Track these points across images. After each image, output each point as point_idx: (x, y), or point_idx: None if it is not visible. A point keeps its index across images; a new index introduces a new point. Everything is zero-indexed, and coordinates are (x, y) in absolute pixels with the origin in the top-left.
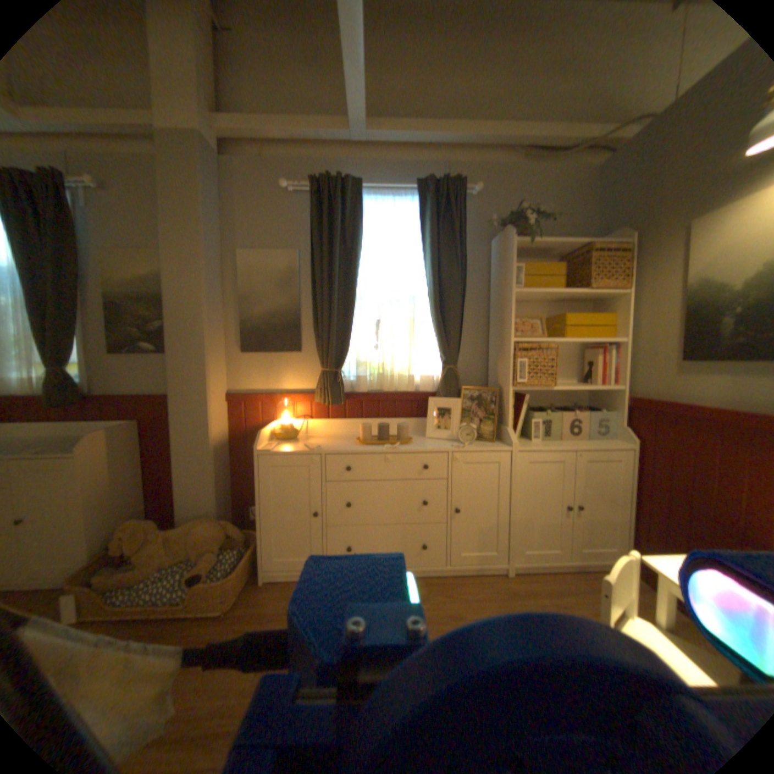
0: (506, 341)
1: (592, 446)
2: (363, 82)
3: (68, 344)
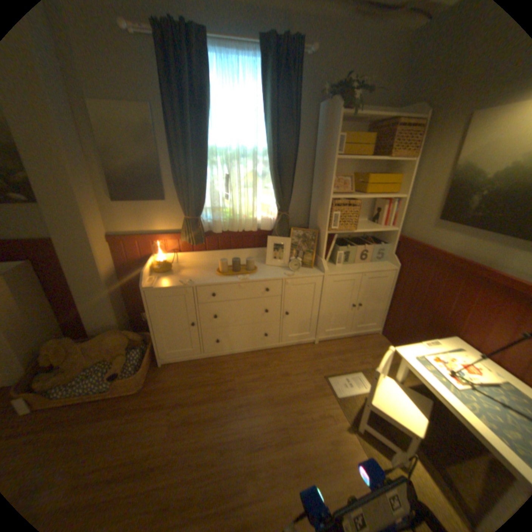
0: (326, 197)
1: (372, 268)
2: None
3: None
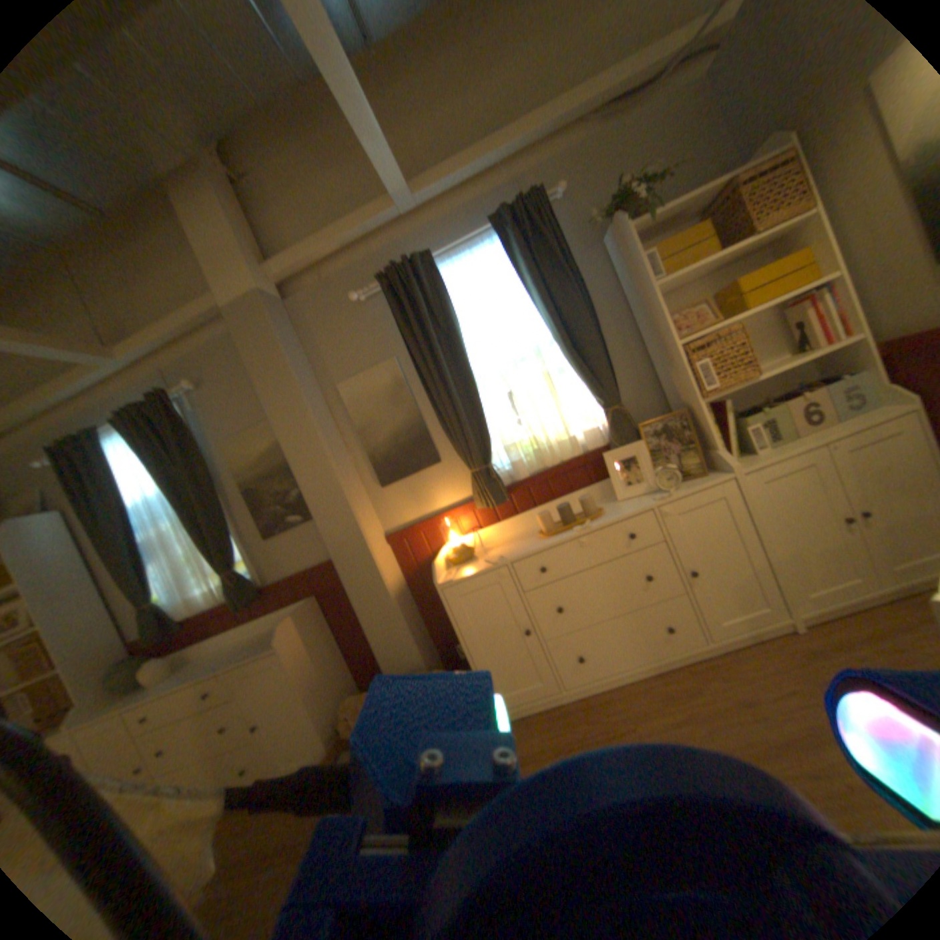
0: (670, 347)
1: (847, 428)
2: (386, 148)
3: (226, 544)
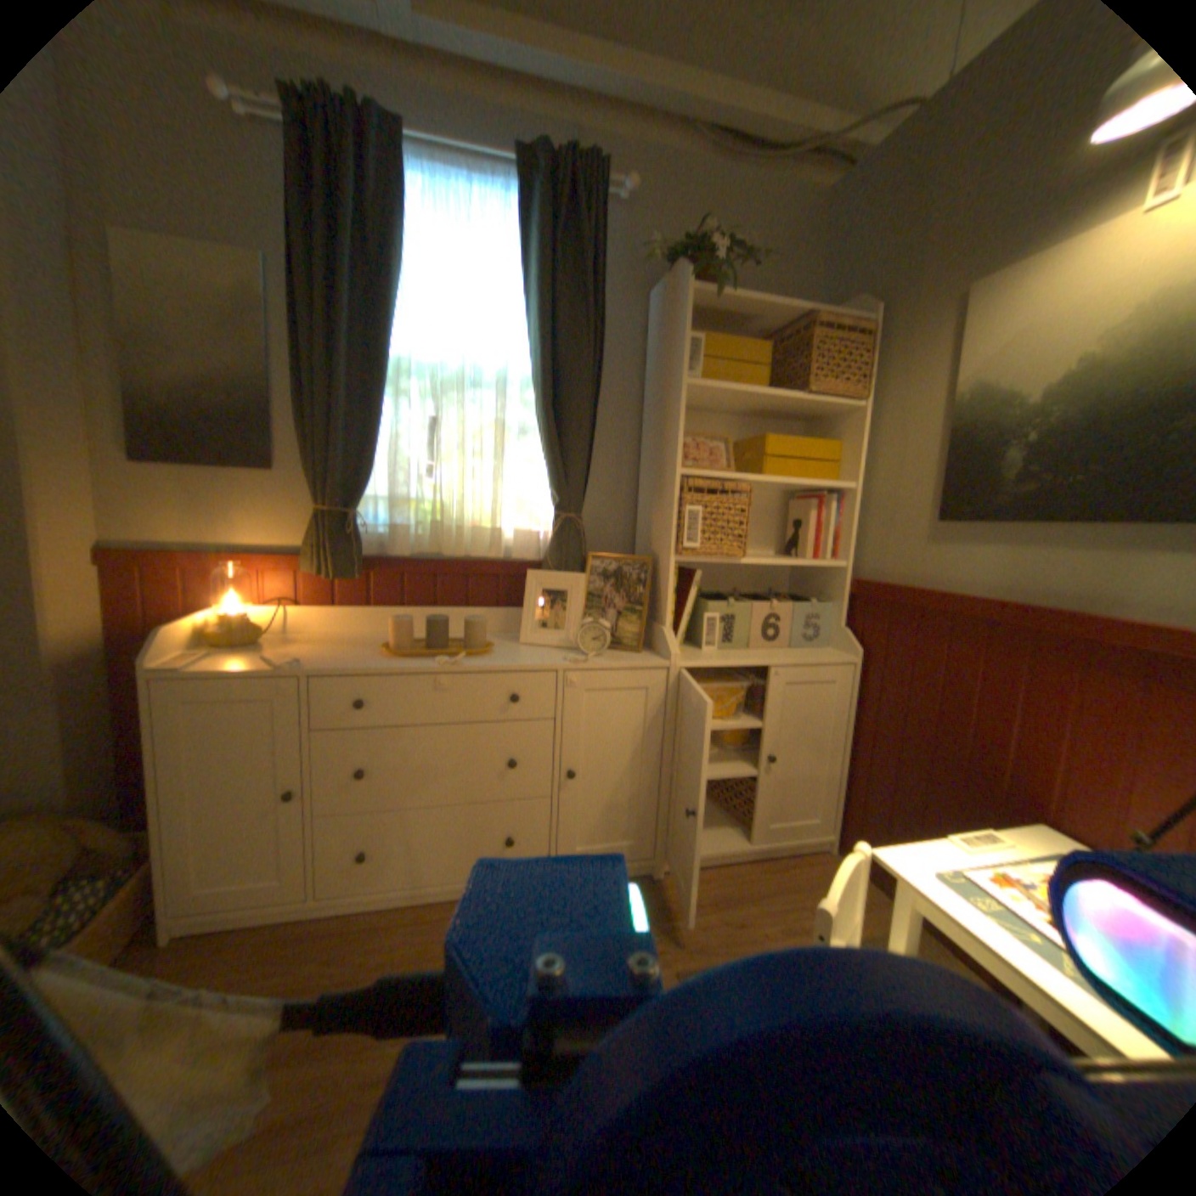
0: (668, 475)
1: (795, 658)
2: None
3: None
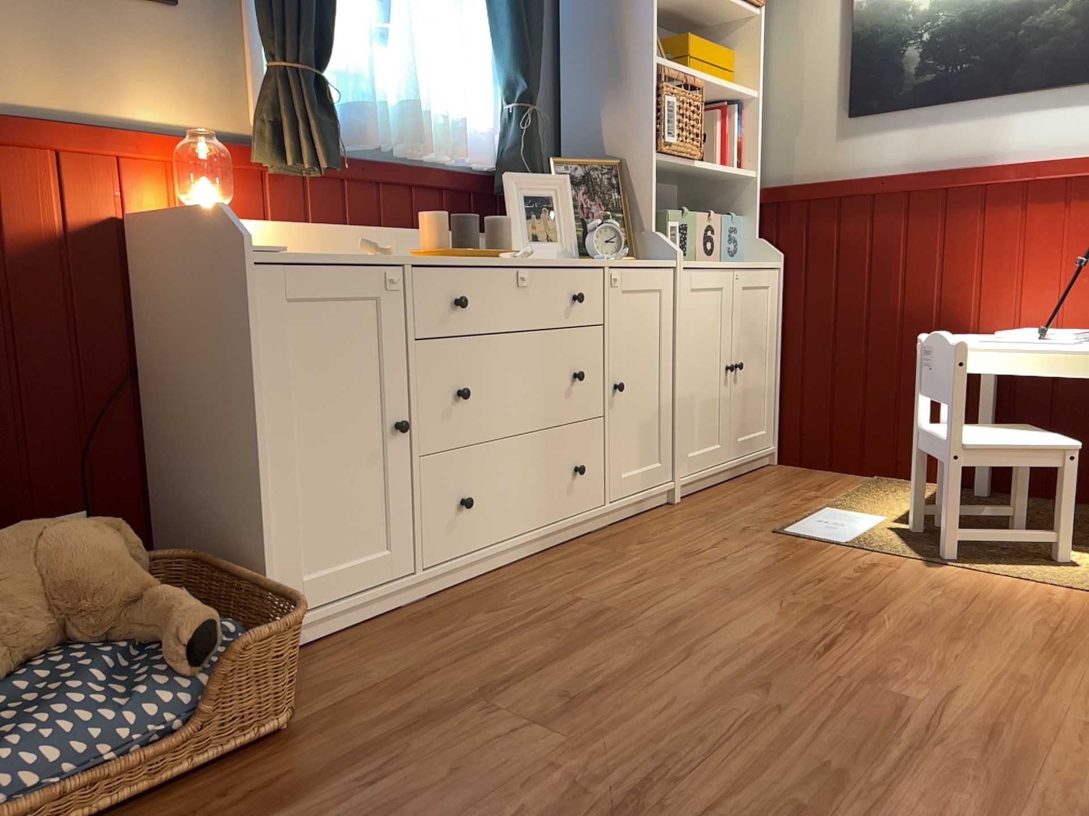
0: (633, 64)
1: (741, 263)
2: None
3: None
